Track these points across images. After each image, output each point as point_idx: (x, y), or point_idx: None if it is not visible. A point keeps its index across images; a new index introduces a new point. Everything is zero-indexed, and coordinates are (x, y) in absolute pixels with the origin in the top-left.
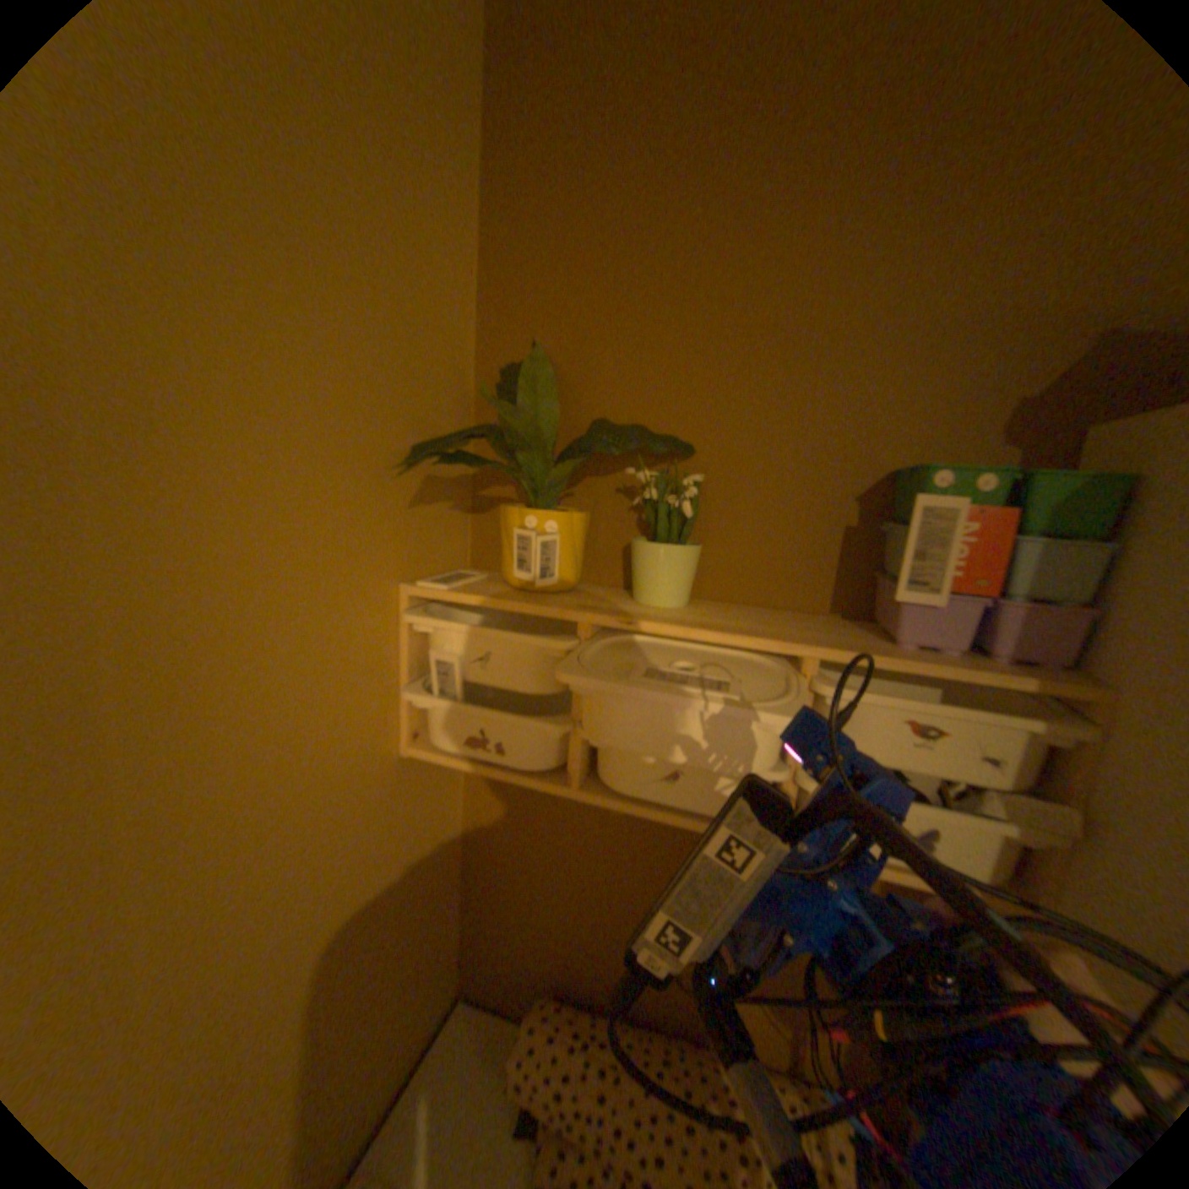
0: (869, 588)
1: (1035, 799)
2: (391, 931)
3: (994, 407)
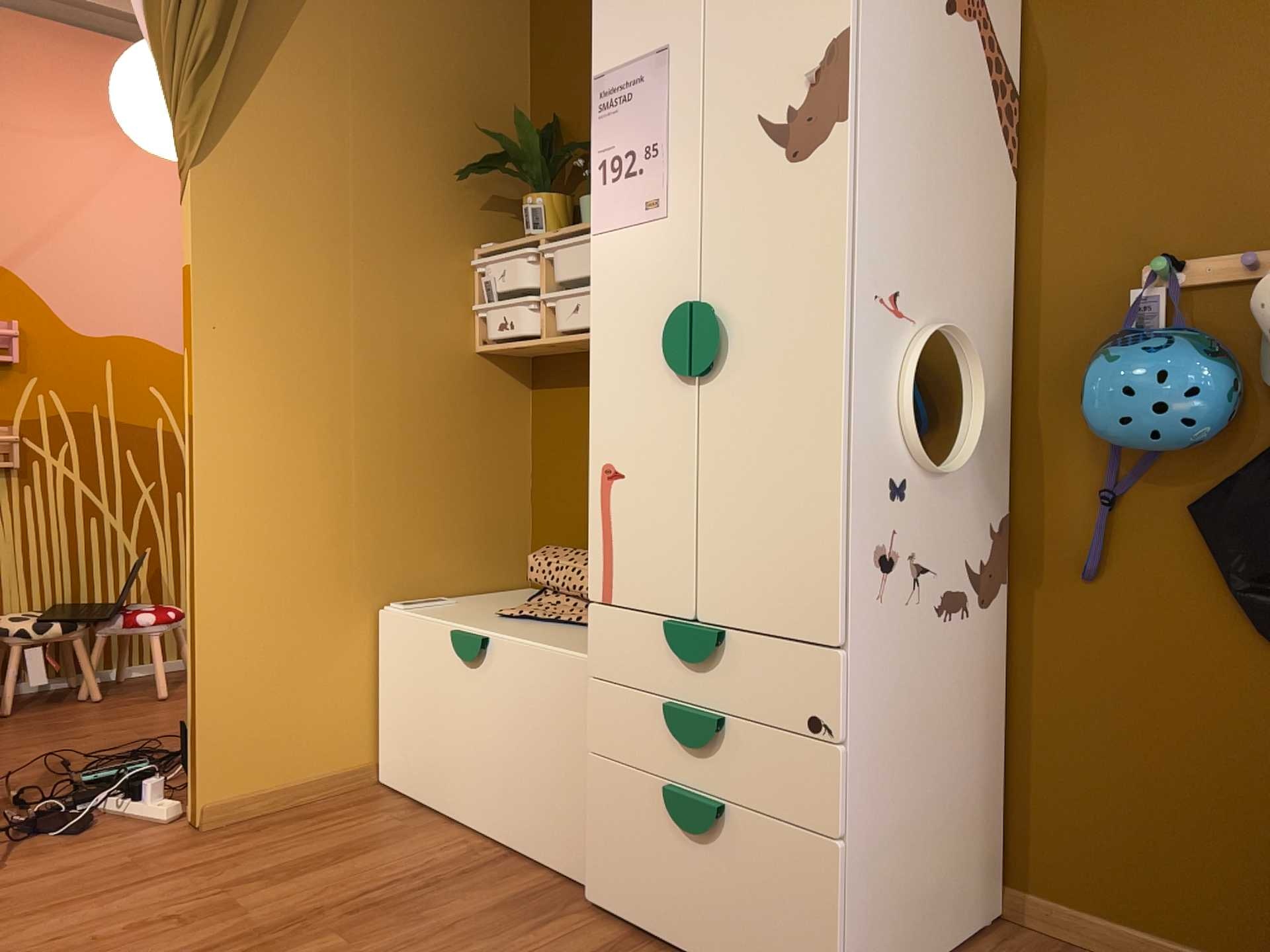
0: None
1: None
2: (461, 461)
3: None
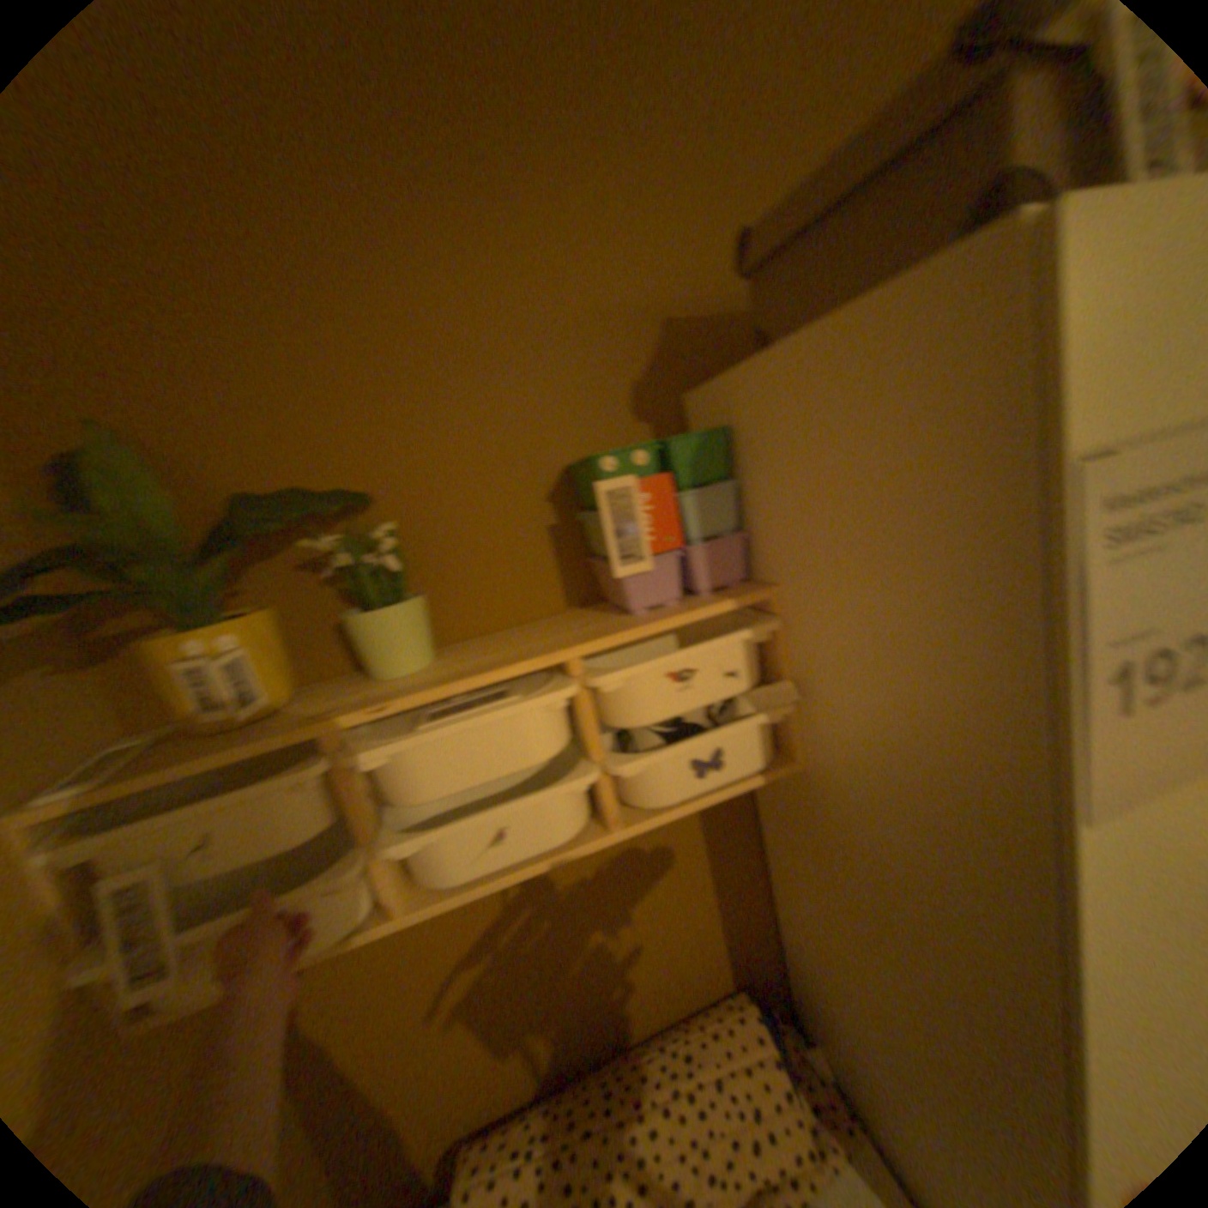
0: (591, 575)
1: (764, 687)
2: None
3: (620, 395)
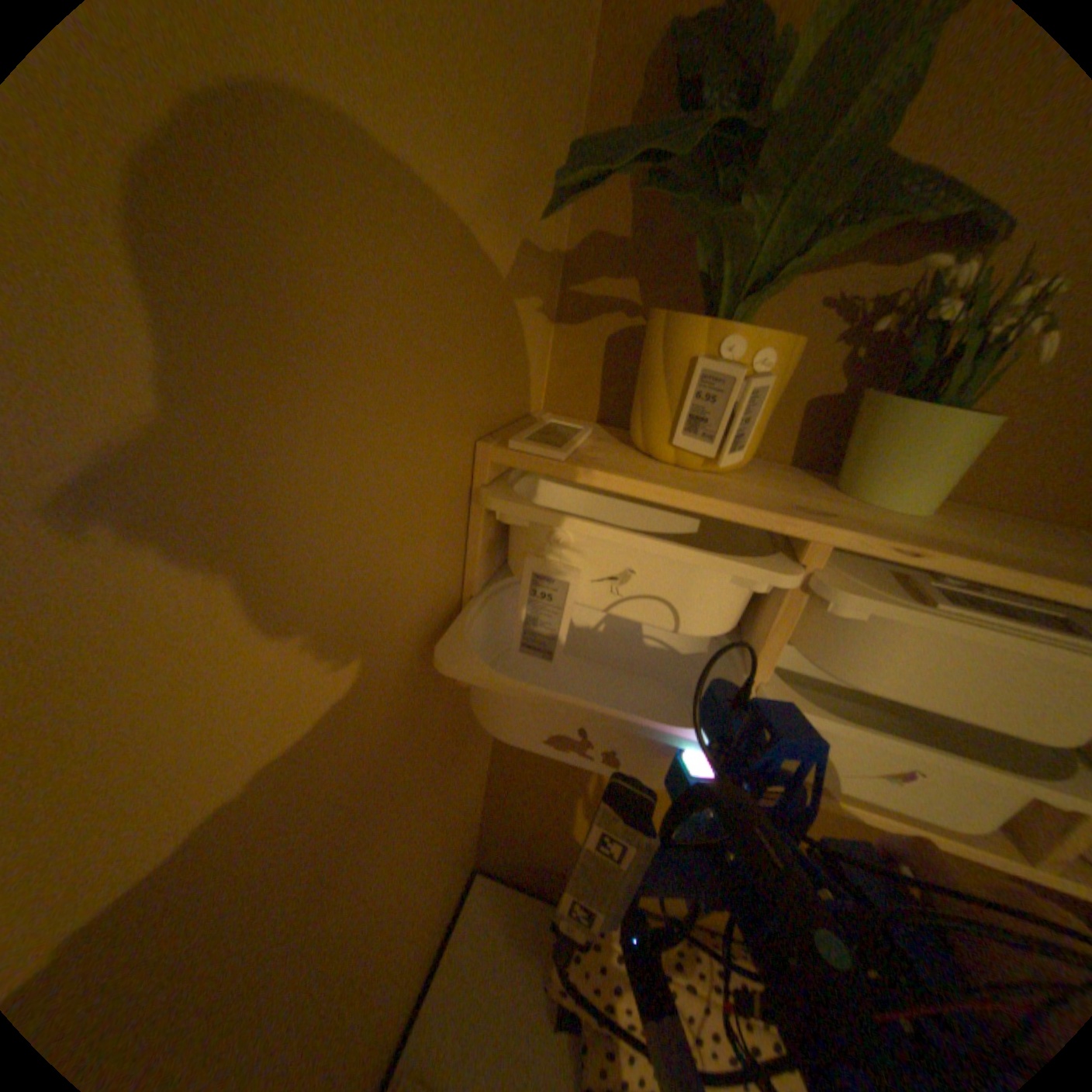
0: None
1: None
2: (433, 867)
3: None
